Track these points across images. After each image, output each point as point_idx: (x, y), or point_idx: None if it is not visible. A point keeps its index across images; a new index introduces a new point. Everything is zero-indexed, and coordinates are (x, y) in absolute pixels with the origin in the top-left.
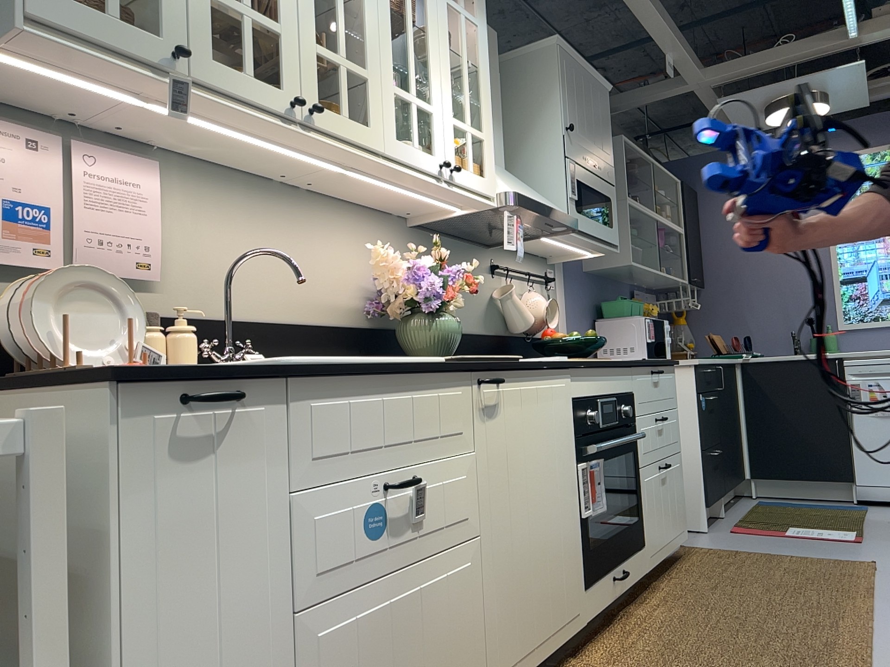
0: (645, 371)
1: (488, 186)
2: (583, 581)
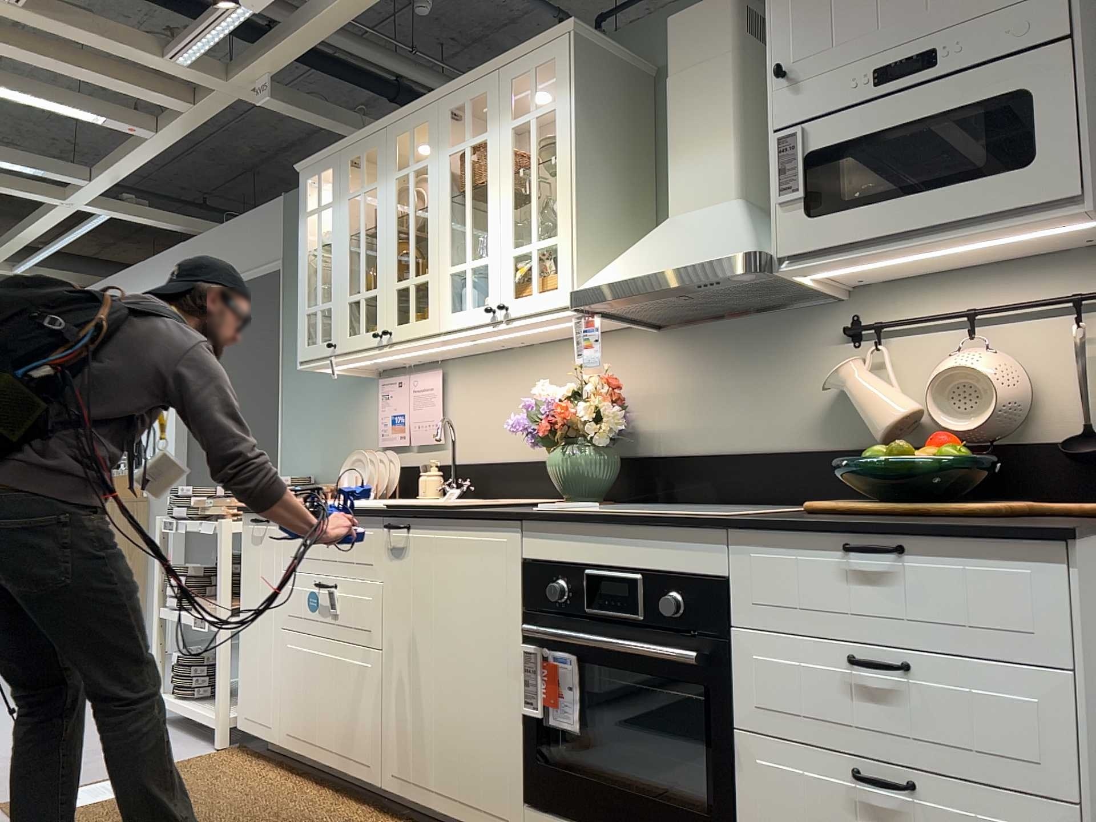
0: (793, 541)
1: (557, 297)
2: (525, 793)
